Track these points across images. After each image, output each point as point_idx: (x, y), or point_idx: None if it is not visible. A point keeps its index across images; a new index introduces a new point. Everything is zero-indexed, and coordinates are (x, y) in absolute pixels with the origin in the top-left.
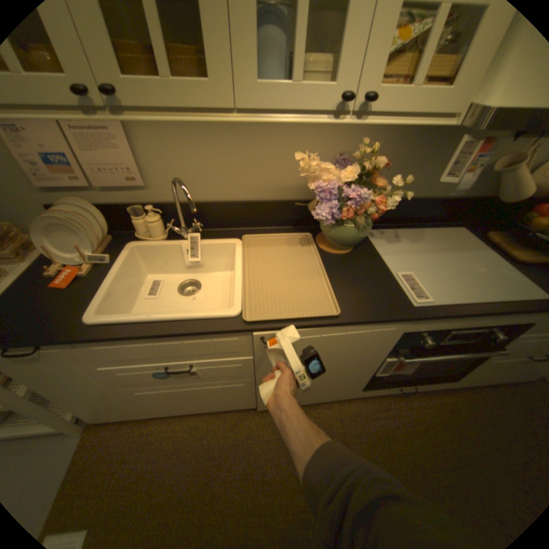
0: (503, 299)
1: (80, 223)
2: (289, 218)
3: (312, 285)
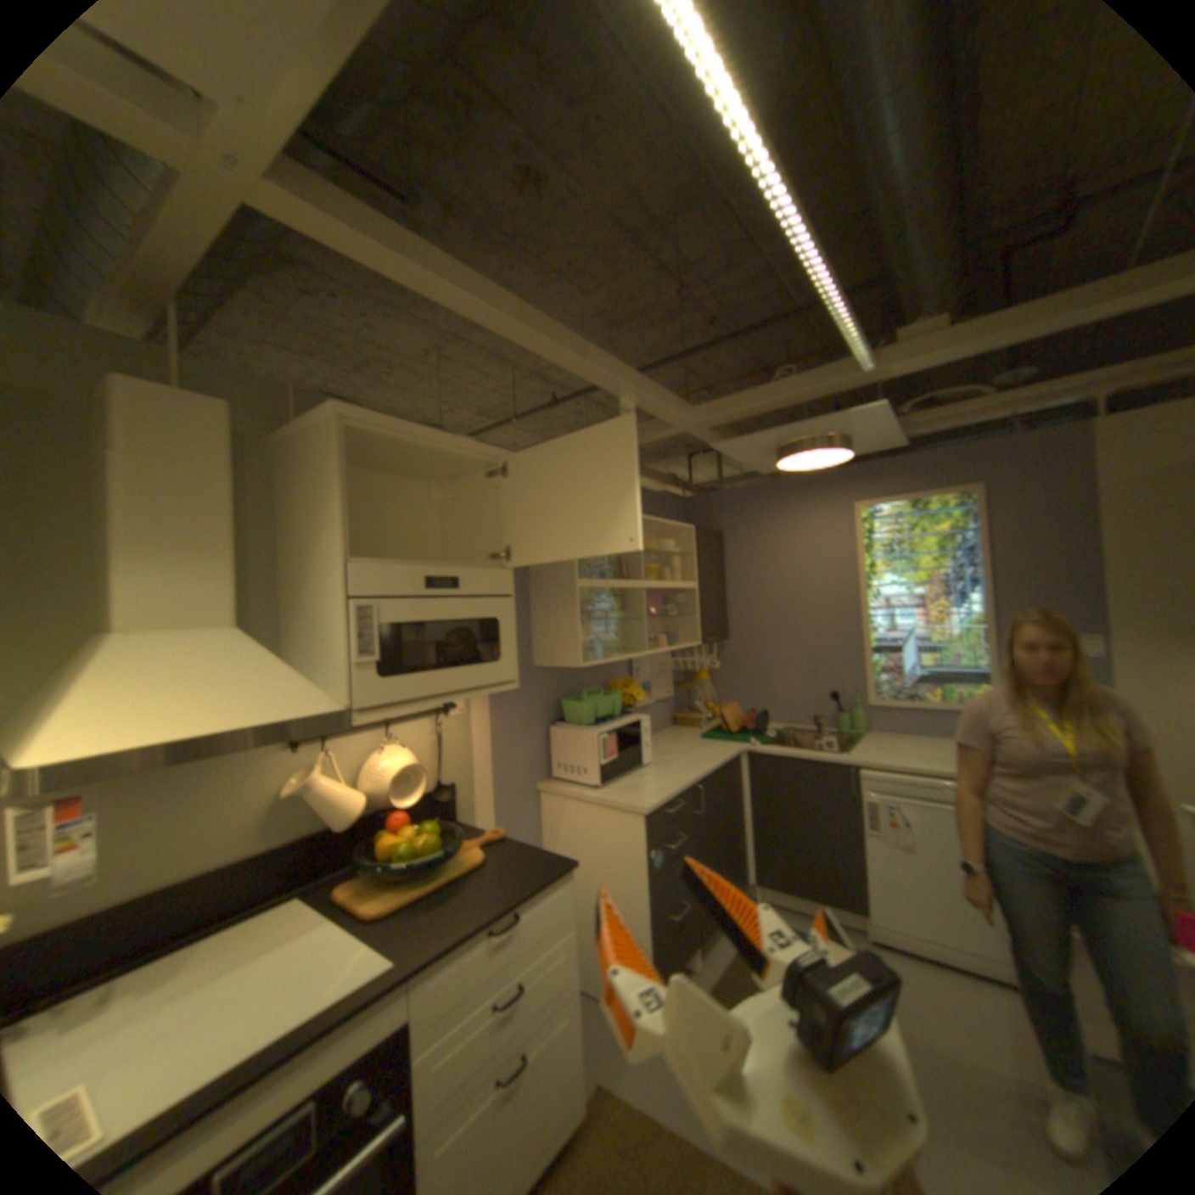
0: (304, 1021)
1: None
2: None
3: None
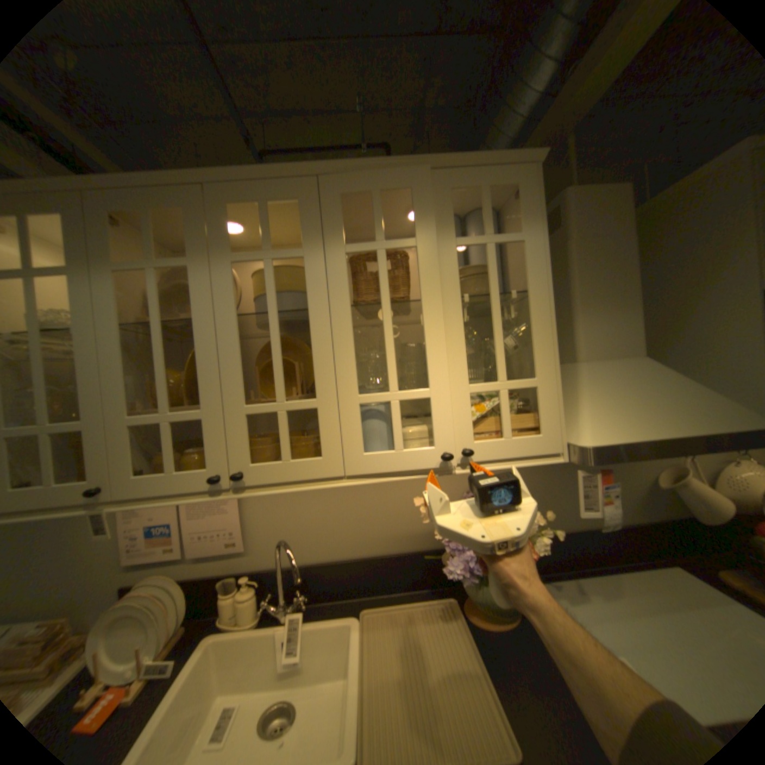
0: None
1: (153, 612)
2: (422, 577)
3: (468, 698)
